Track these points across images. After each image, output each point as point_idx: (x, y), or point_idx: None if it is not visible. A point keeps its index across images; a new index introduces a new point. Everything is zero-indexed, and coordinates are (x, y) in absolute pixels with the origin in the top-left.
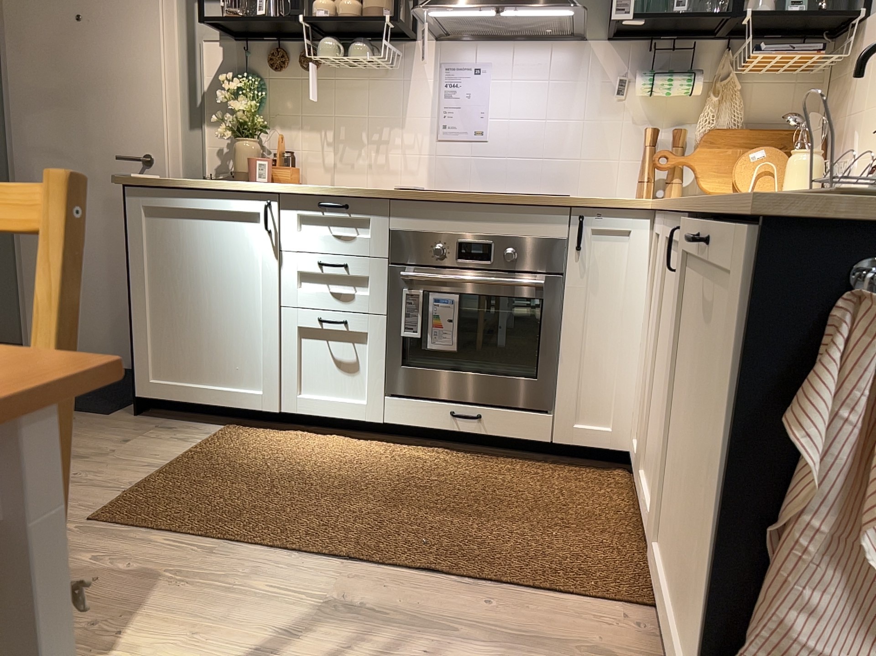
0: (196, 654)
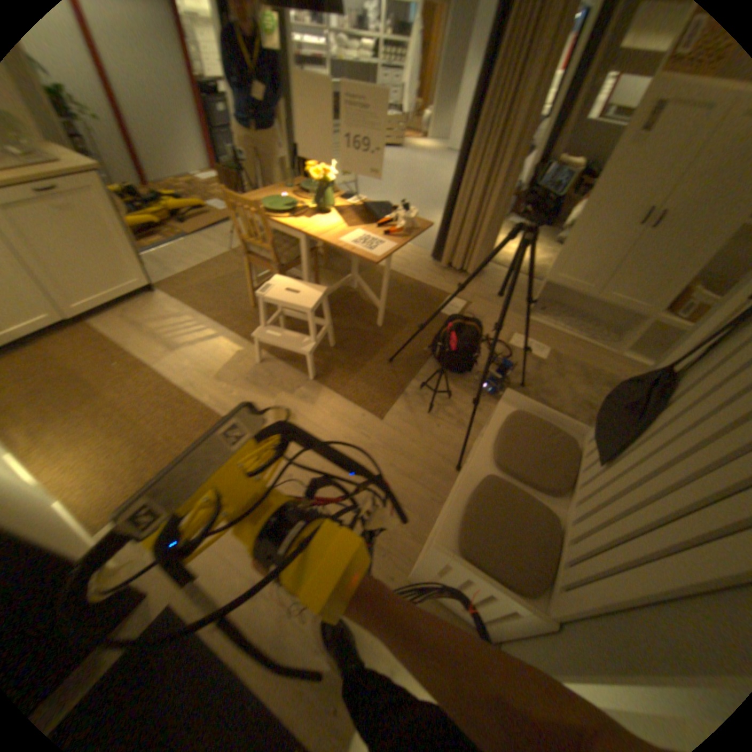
0: (215, 348)
